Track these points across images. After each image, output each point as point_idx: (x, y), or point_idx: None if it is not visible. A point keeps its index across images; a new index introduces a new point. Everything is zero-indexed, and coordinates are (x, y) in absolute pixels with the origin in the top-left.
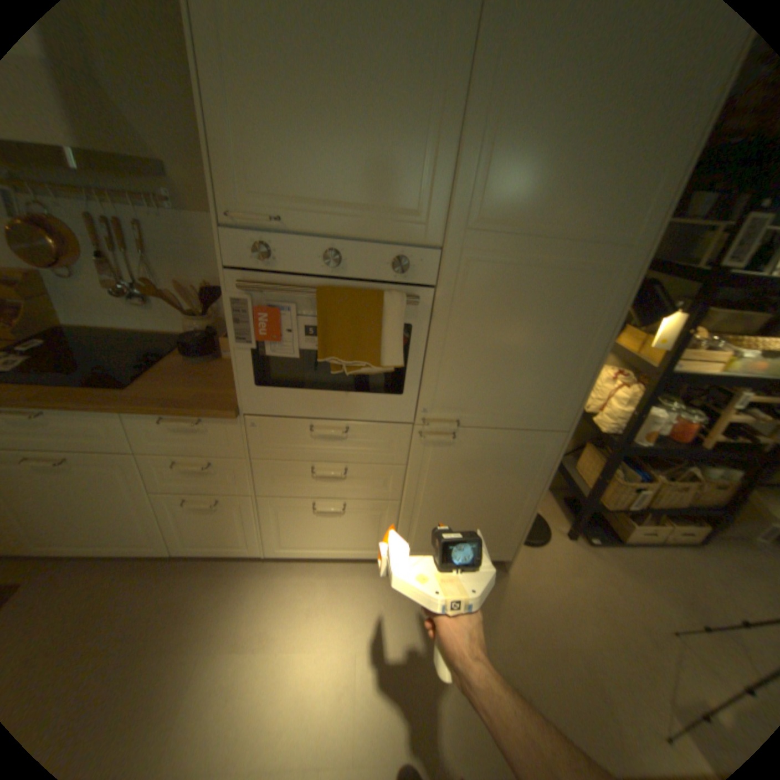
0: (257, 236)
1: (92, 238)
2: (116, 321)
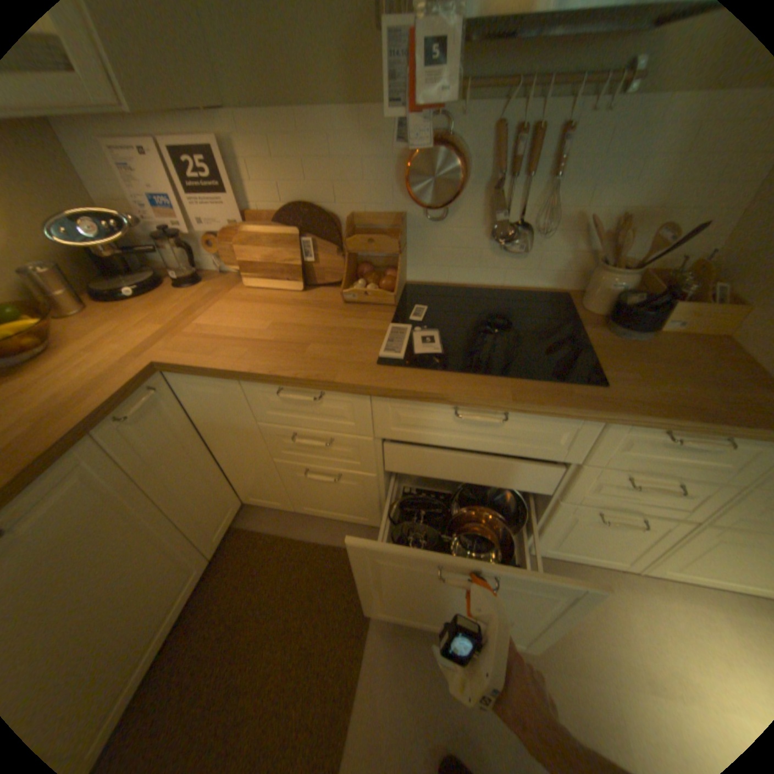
0: None
1: (499, 158)
2: (472, 274)
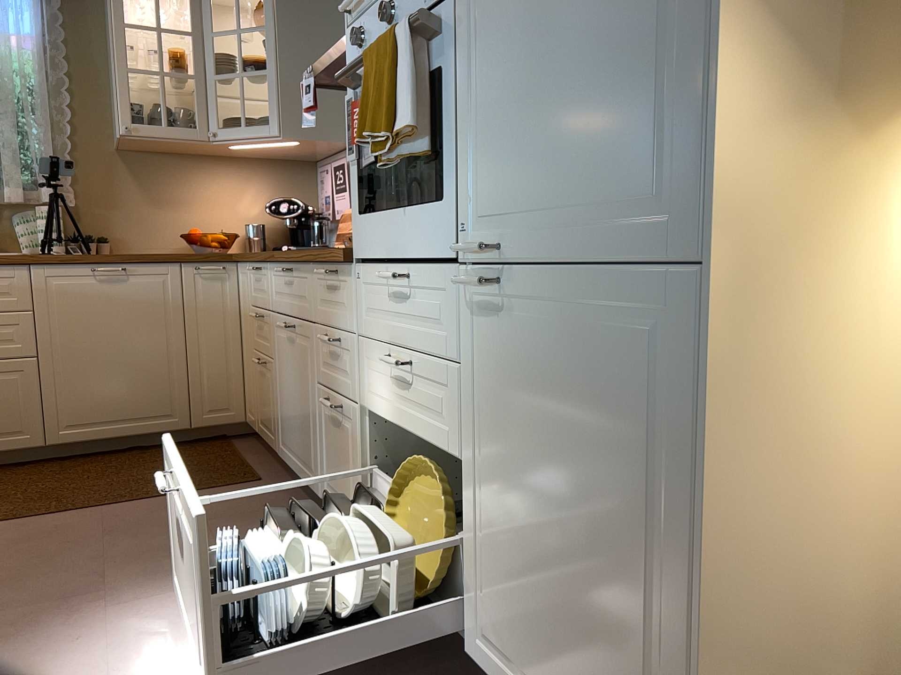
0: (362, 23)
1: None
2: None
